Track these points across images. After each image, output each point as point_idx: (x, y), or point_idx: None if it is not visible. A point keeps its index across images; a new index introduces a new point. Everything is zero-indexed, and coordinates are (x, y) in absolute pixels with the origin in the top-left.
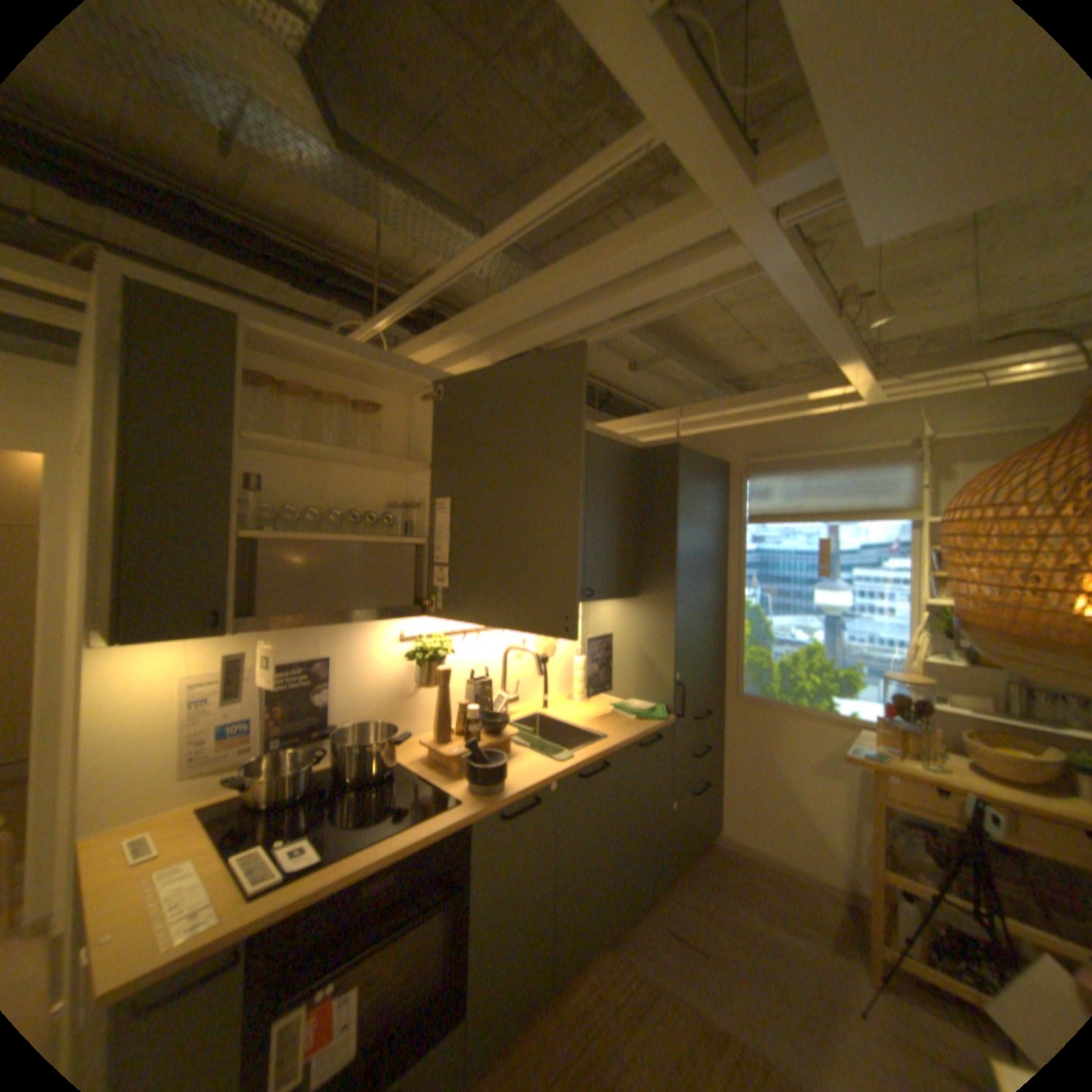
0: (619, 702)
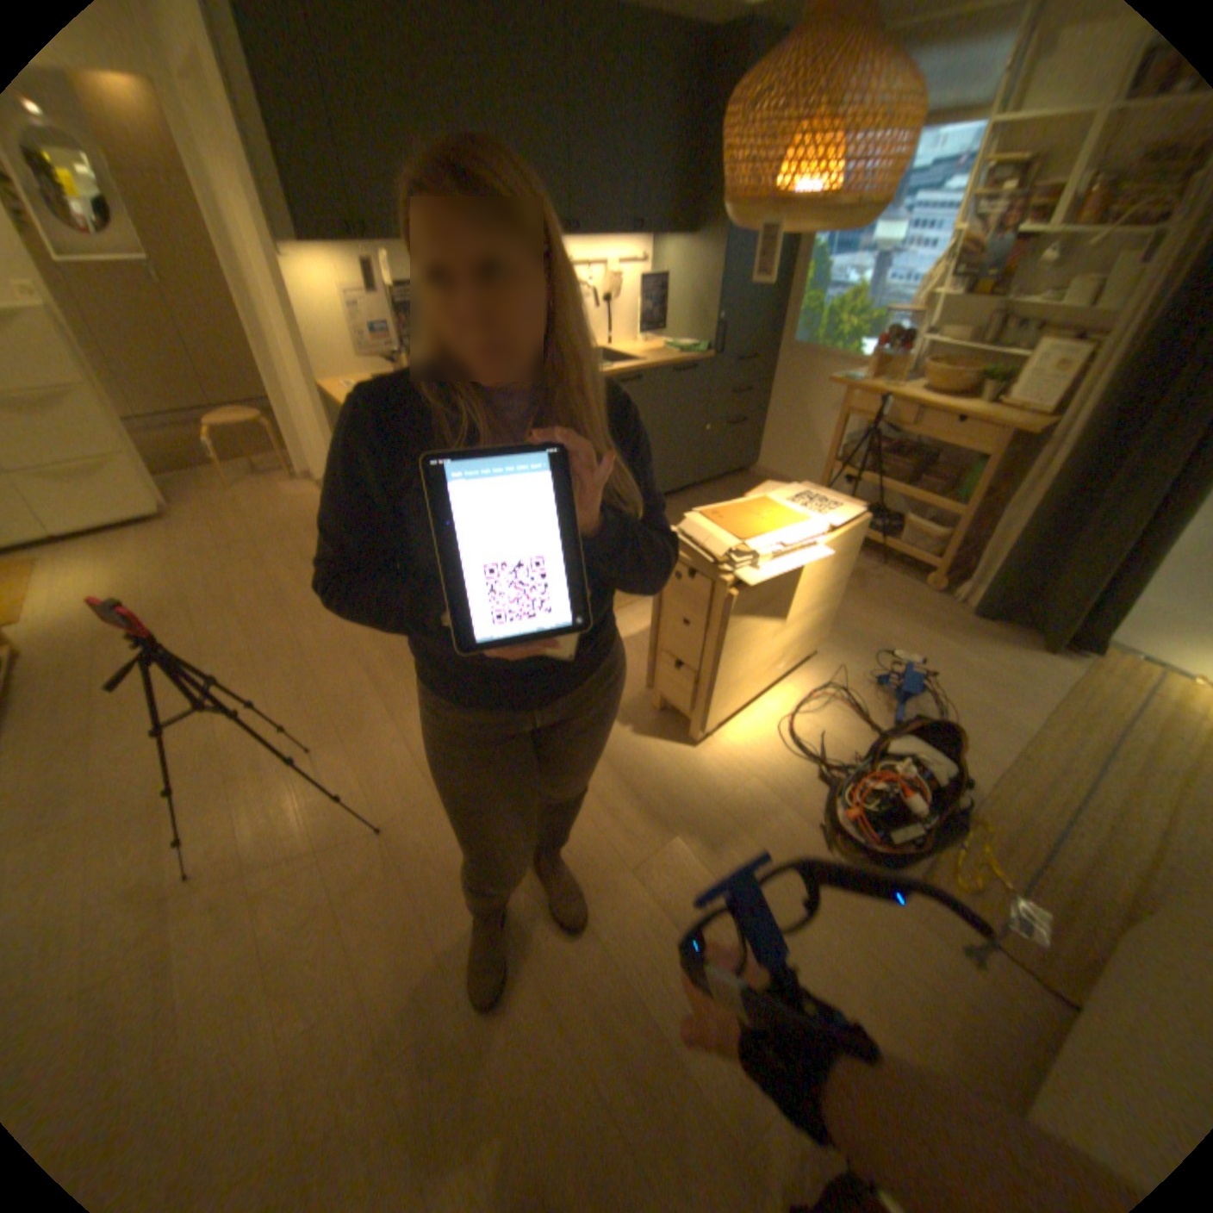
0: (672, 342)
